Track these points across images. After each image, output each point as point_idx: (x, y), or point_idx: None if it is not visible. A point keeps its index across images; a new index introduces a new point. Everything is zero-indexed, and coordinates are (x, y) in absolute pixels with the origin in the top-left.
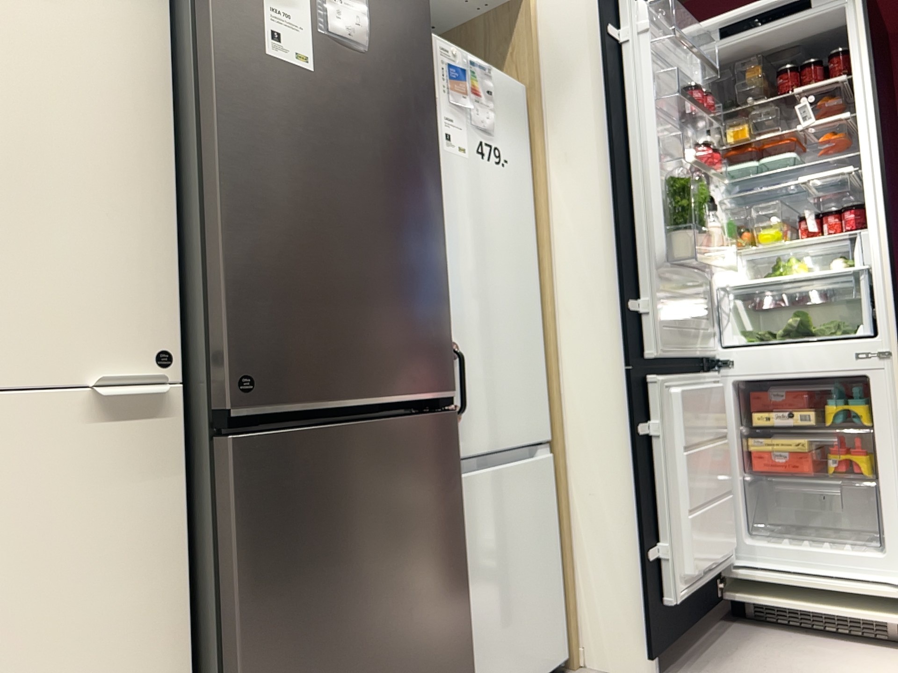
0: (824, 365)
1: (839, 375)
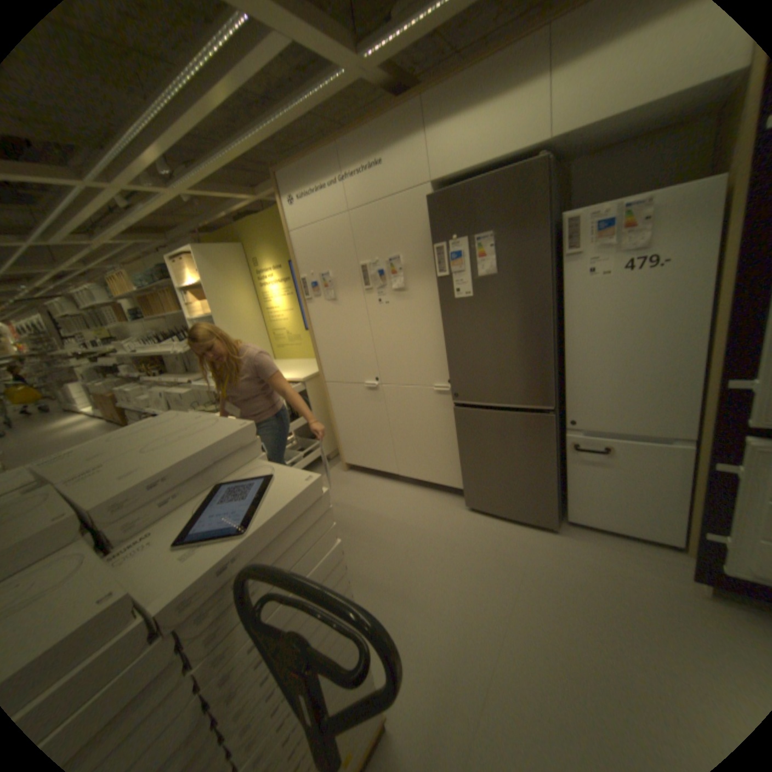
0: None
1: None
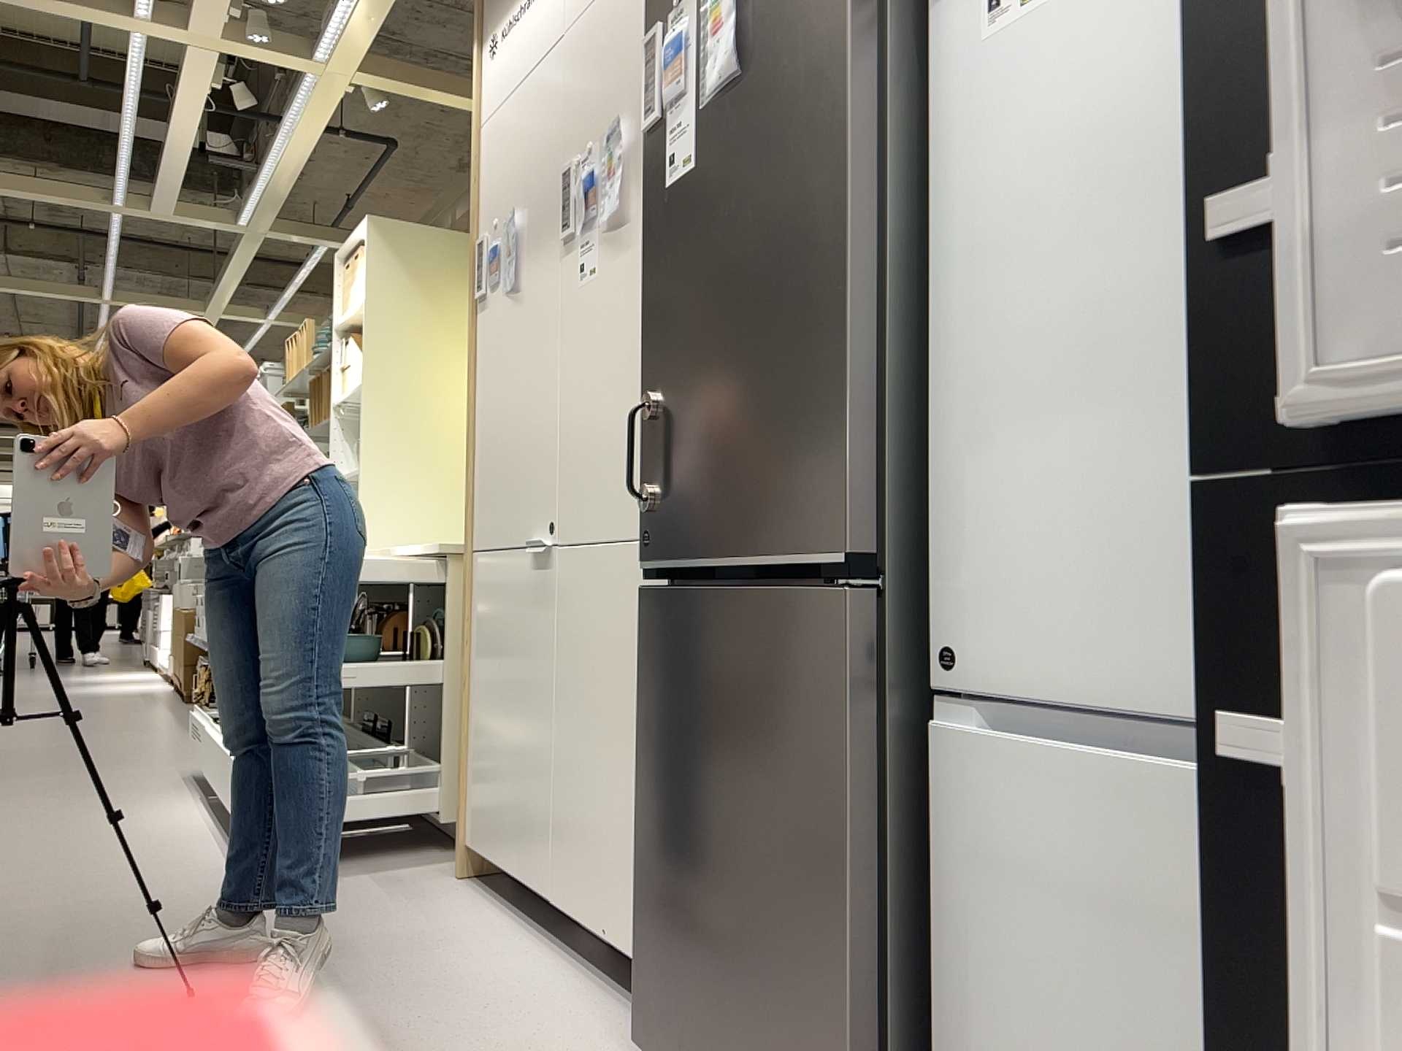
0: None
1: None
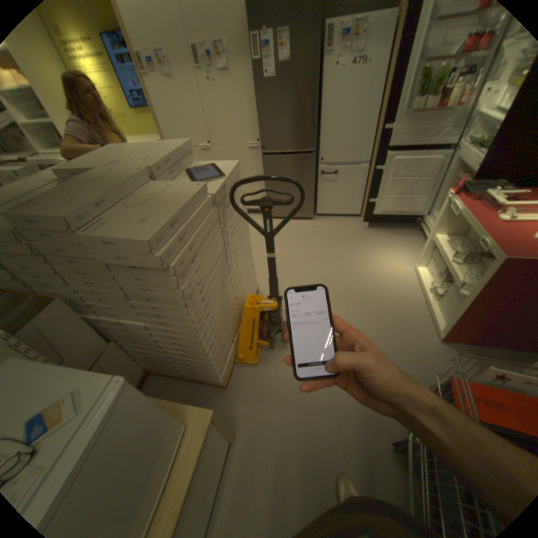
0: (472, 164)
1: (473, 170)
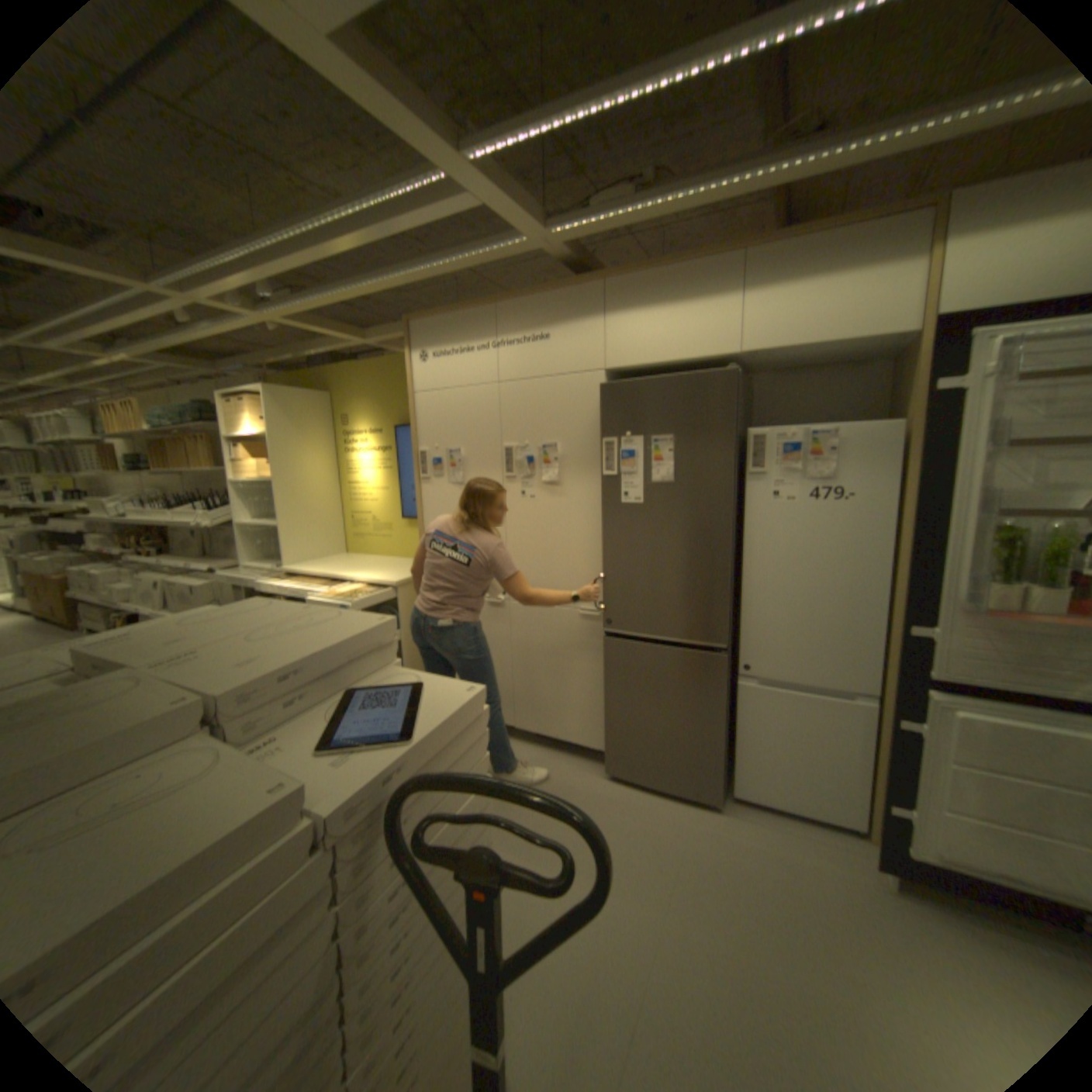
0: None
1: None
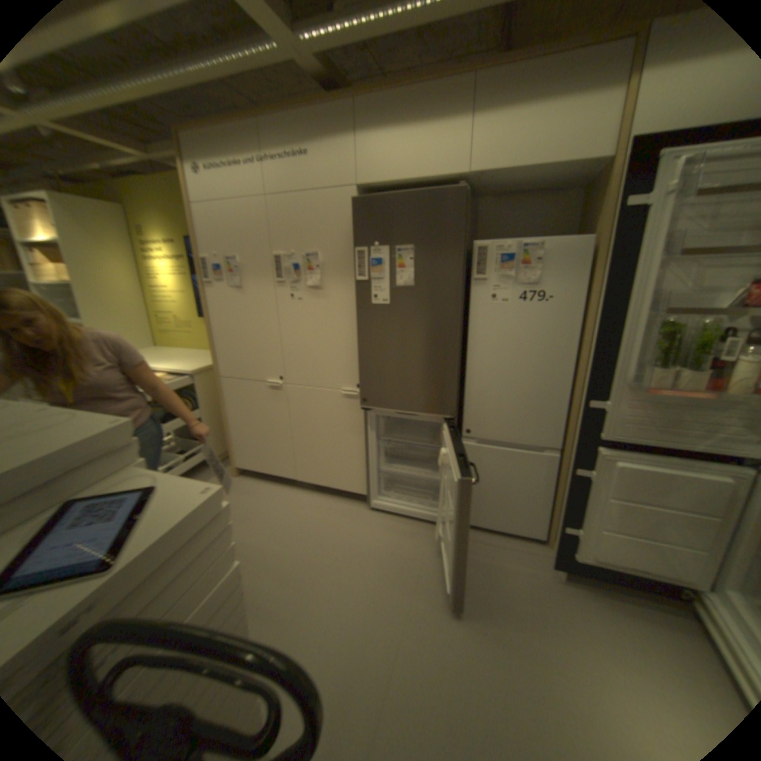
0: None
1: None
